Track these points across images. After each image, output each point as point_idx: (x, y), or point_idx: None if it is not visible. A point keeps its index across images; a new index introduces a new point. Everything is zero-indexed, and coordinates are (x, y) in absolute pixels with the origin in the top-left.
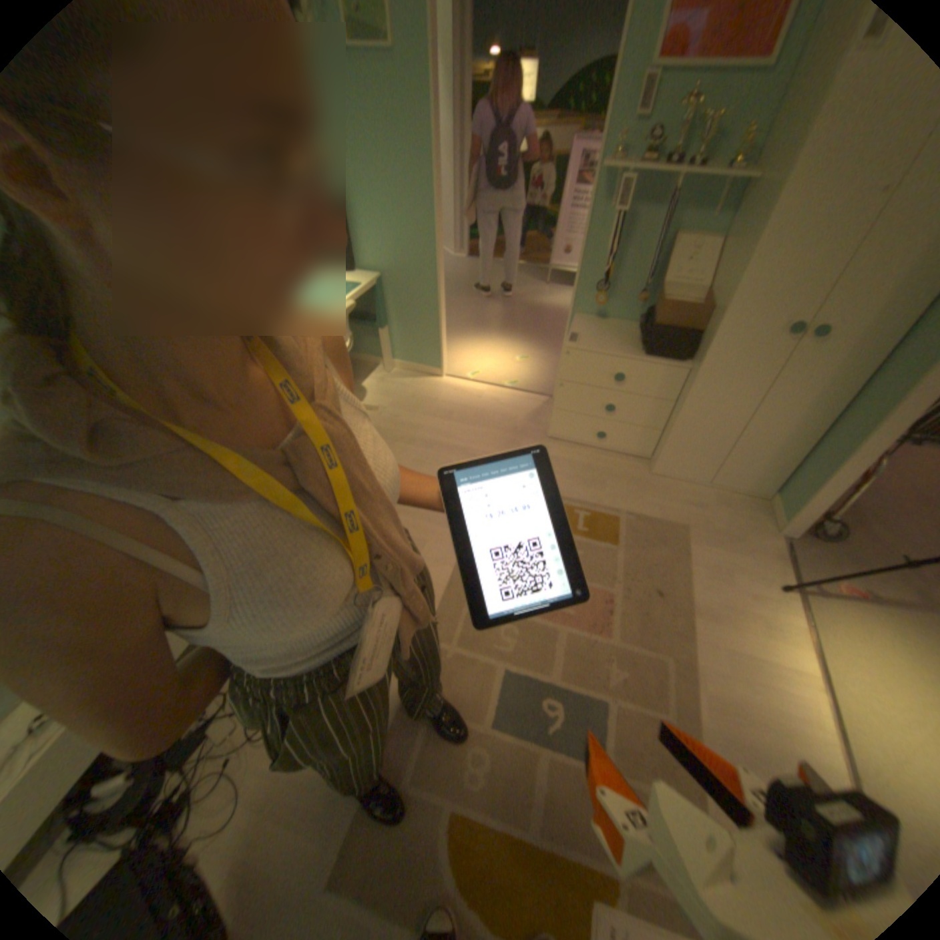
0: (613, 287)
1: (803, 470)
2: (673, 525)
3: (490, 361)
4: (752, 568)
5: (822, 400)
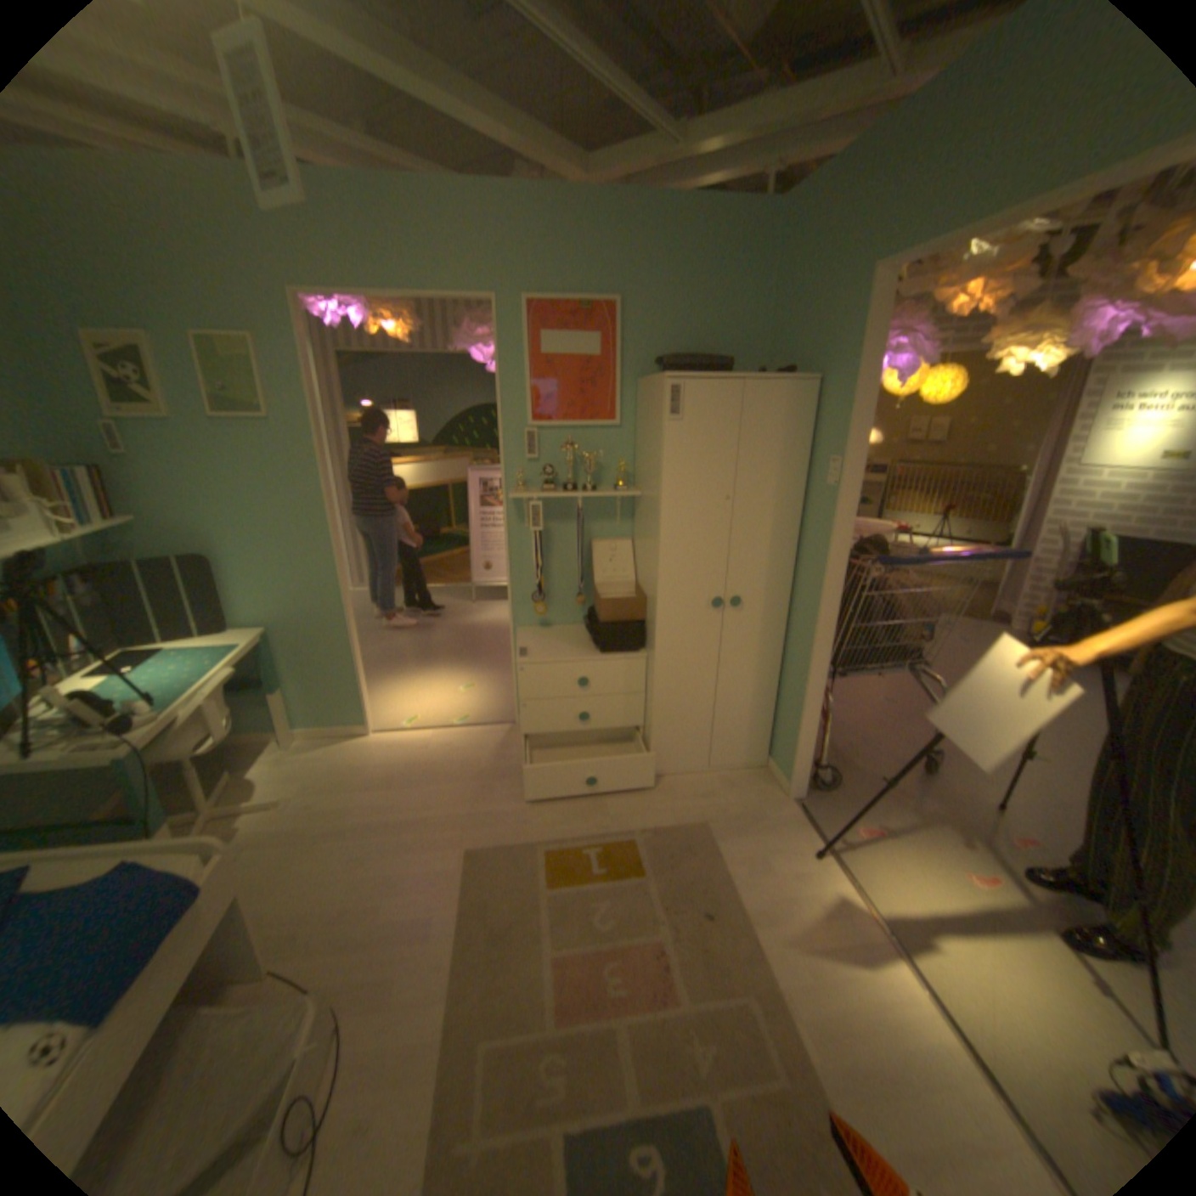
0: (550, 595)
1: (778, 725)
2: (693, 827)
3: (429, 699)
4: (782, 845)
5: (762, 657)
